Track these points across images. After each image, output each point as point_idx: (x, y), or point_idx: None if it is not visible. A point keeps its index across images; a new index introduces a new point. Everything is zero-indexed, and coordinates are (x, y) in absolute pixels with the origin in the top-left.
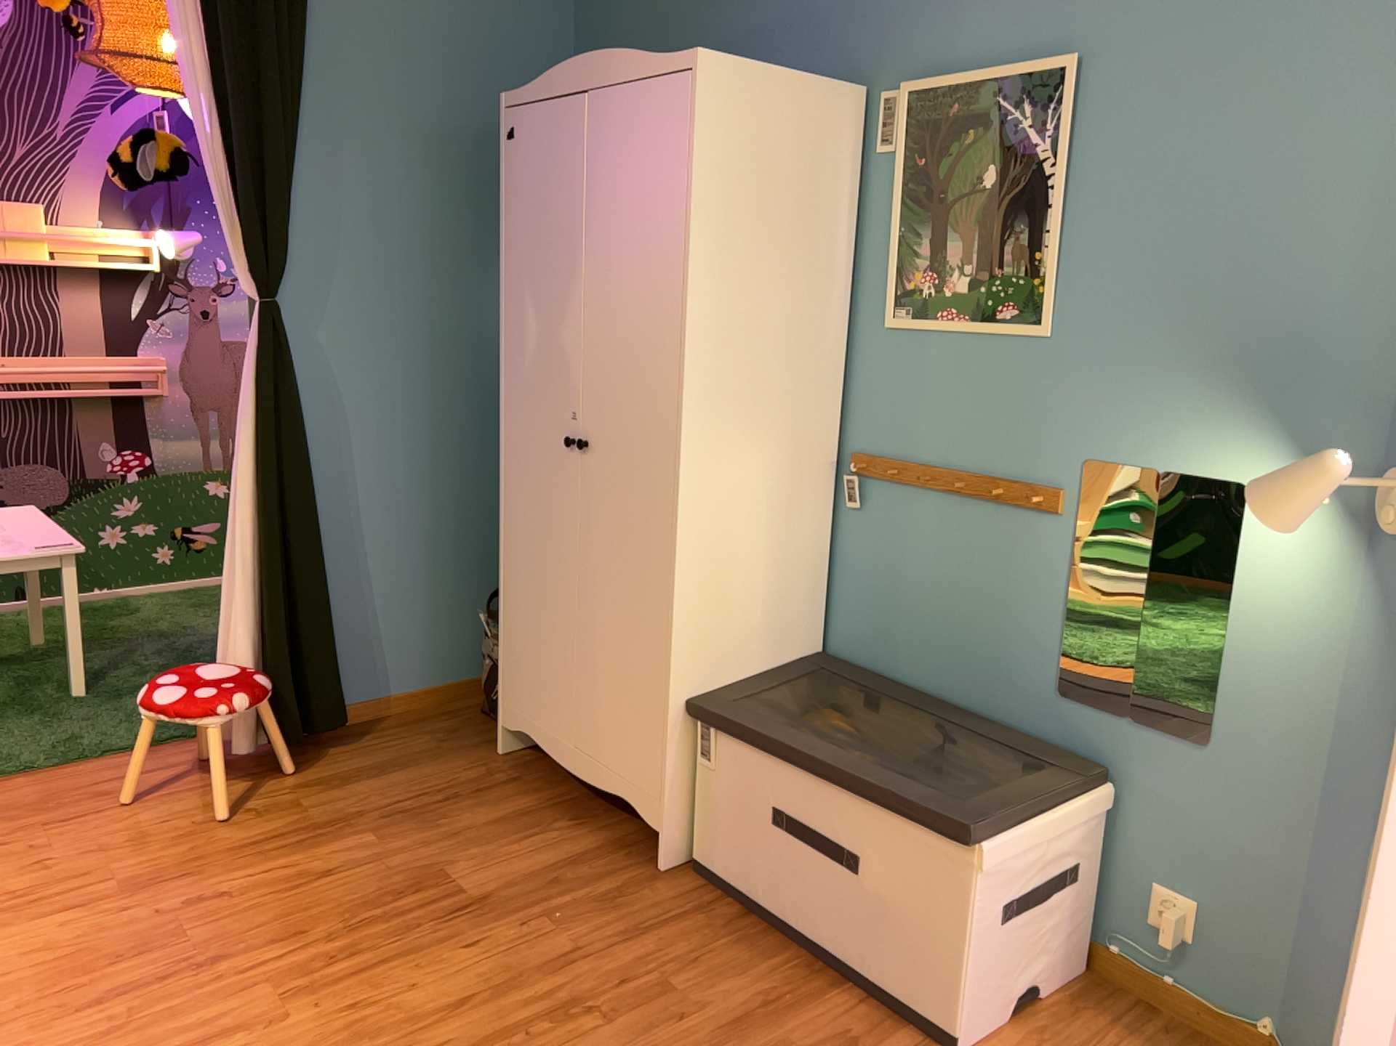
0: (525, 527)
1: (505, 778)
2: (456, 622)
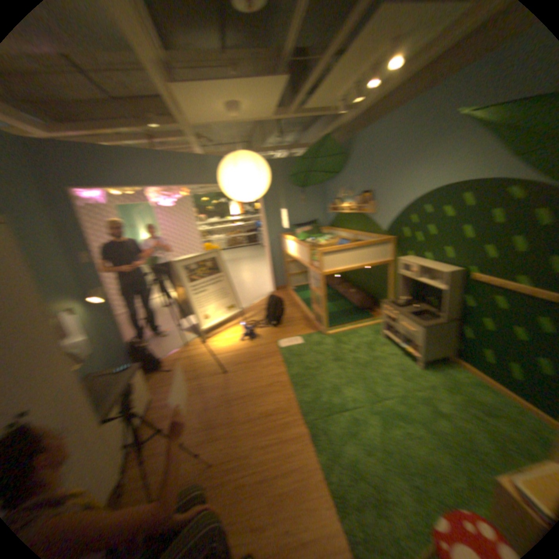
0: None
1: None
2: None
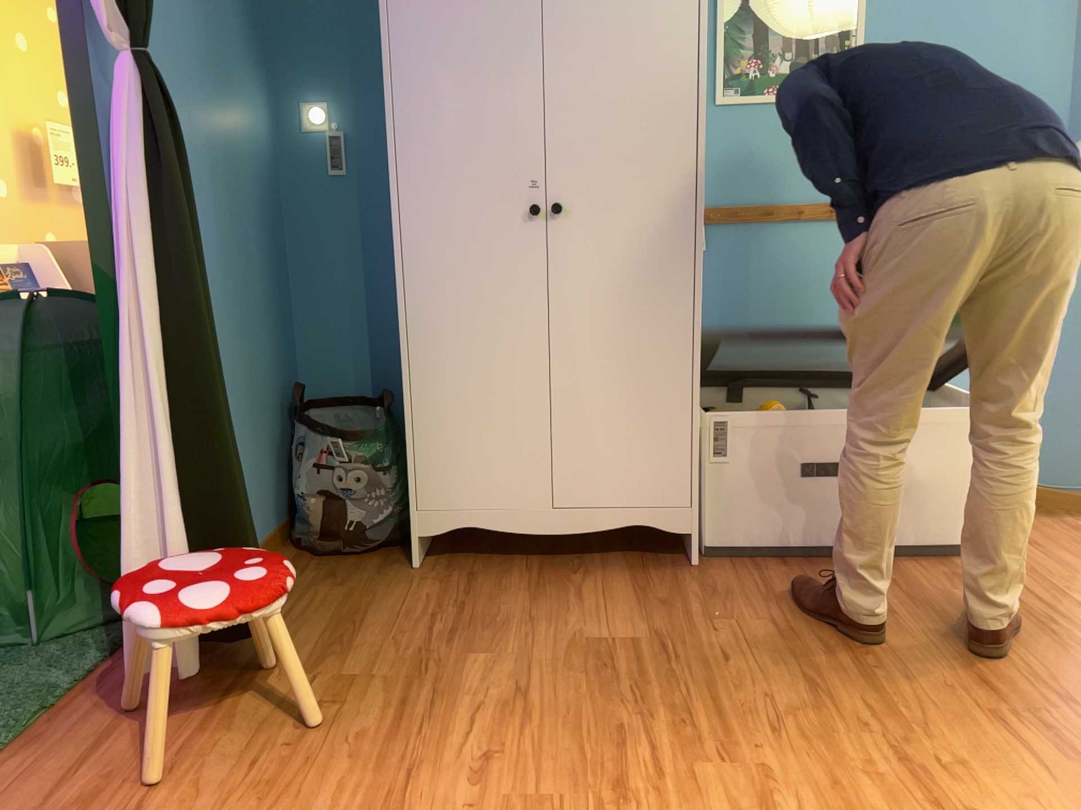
0: (453, 314)
1: (462, 577)
2: (259, 470)
